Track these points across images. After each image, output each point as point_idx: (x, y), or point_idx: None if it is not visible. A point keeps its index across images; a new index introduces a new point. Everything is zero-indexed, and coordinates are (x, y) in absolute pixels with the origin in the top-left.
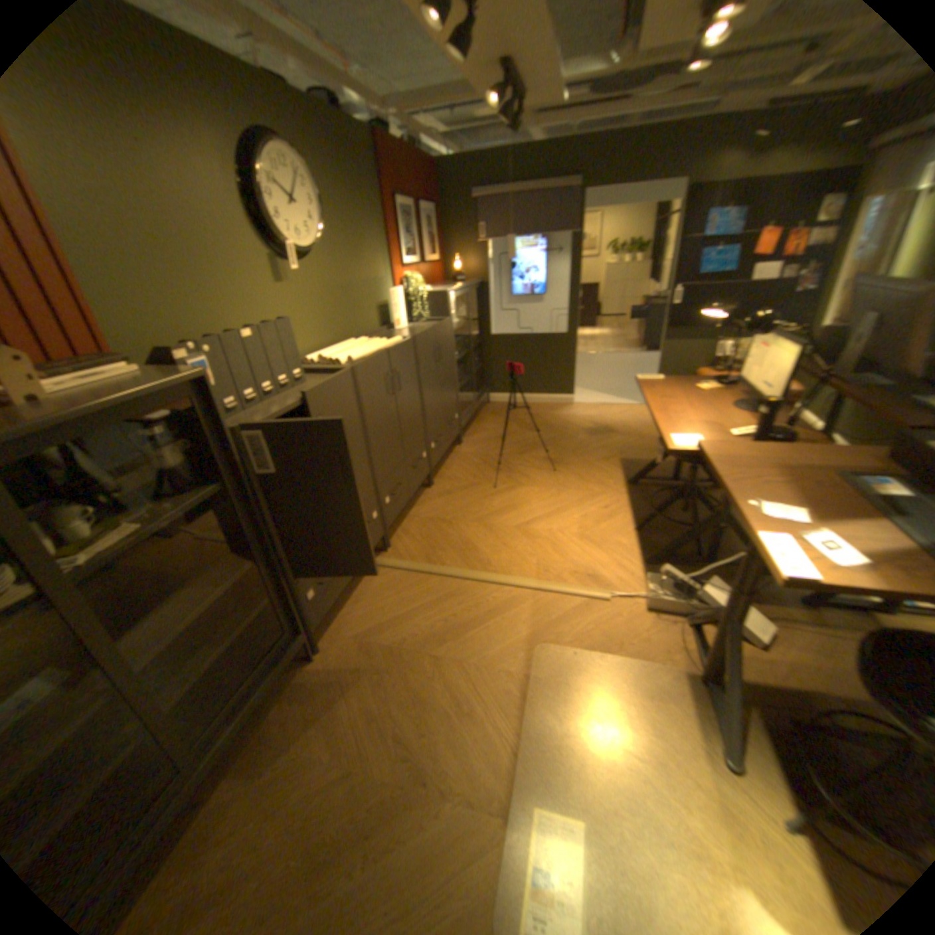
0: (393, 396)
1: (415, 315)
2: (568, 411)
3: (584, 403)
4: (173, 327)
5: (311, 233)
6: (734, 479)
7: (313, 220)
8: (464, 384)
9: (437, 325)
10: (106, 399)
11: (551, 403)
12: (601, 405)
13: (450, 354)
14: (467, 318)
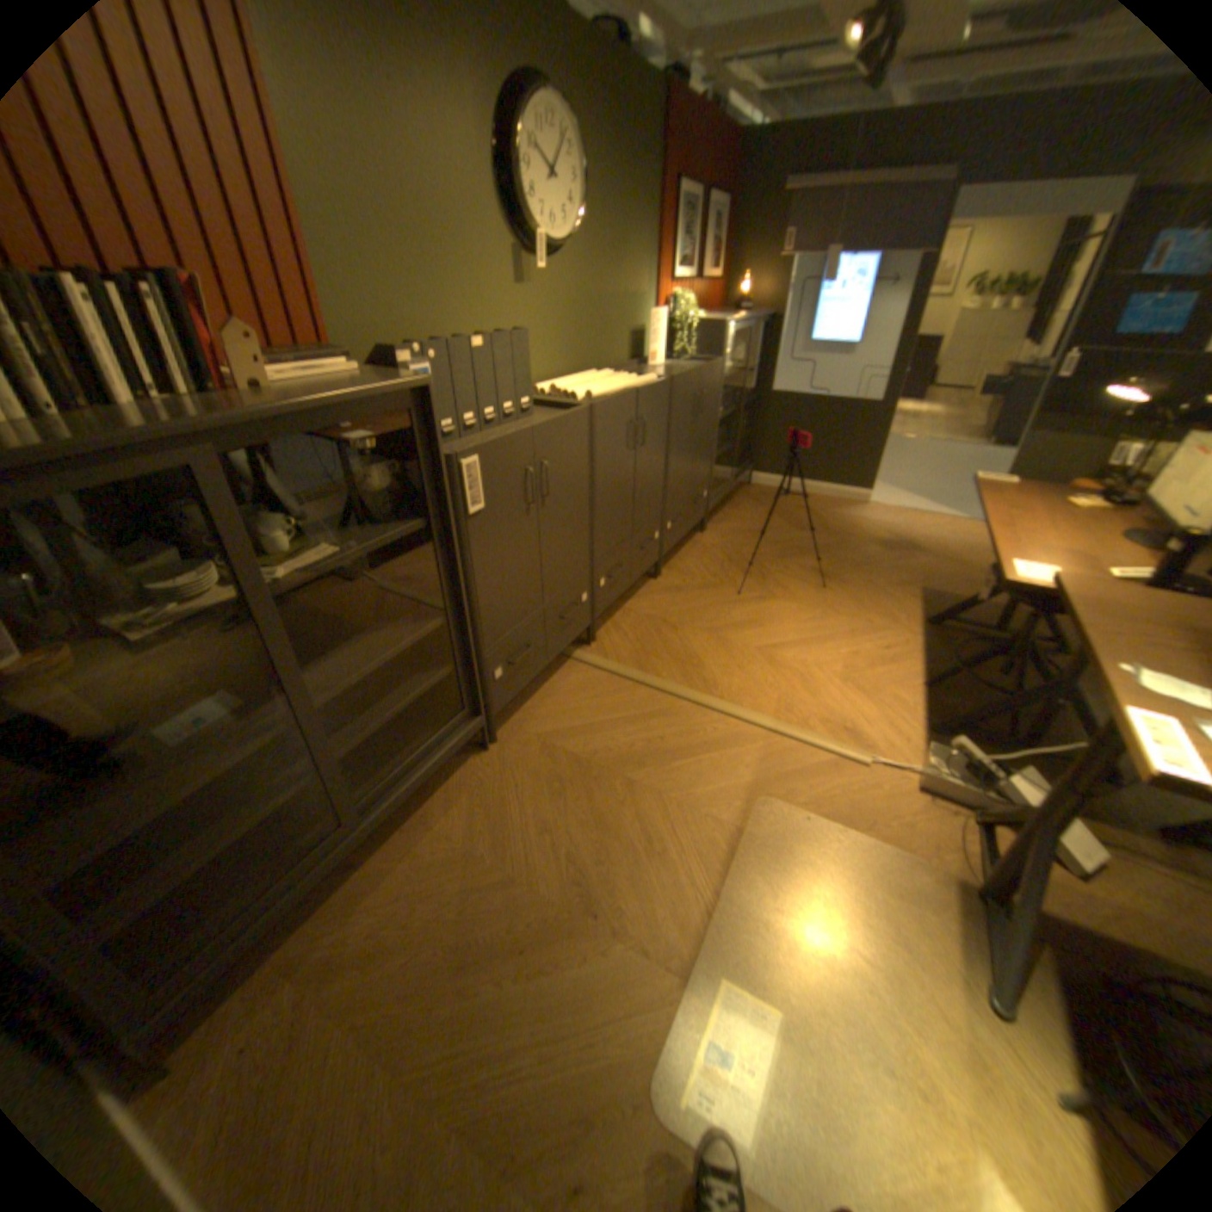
0: (631, 451)
1: (676, 349)
2: (858, 511)
3: (884, 504)
4: (394, 325)
5: (565, 223)
6: (1102, 632)
7: (570, 204)
8: (722, 453)
9: (703, 365)
10: (327, 395)
11: (836, 497)
12: (909, 510)
13: (713, 408)
14: (743, 362)
